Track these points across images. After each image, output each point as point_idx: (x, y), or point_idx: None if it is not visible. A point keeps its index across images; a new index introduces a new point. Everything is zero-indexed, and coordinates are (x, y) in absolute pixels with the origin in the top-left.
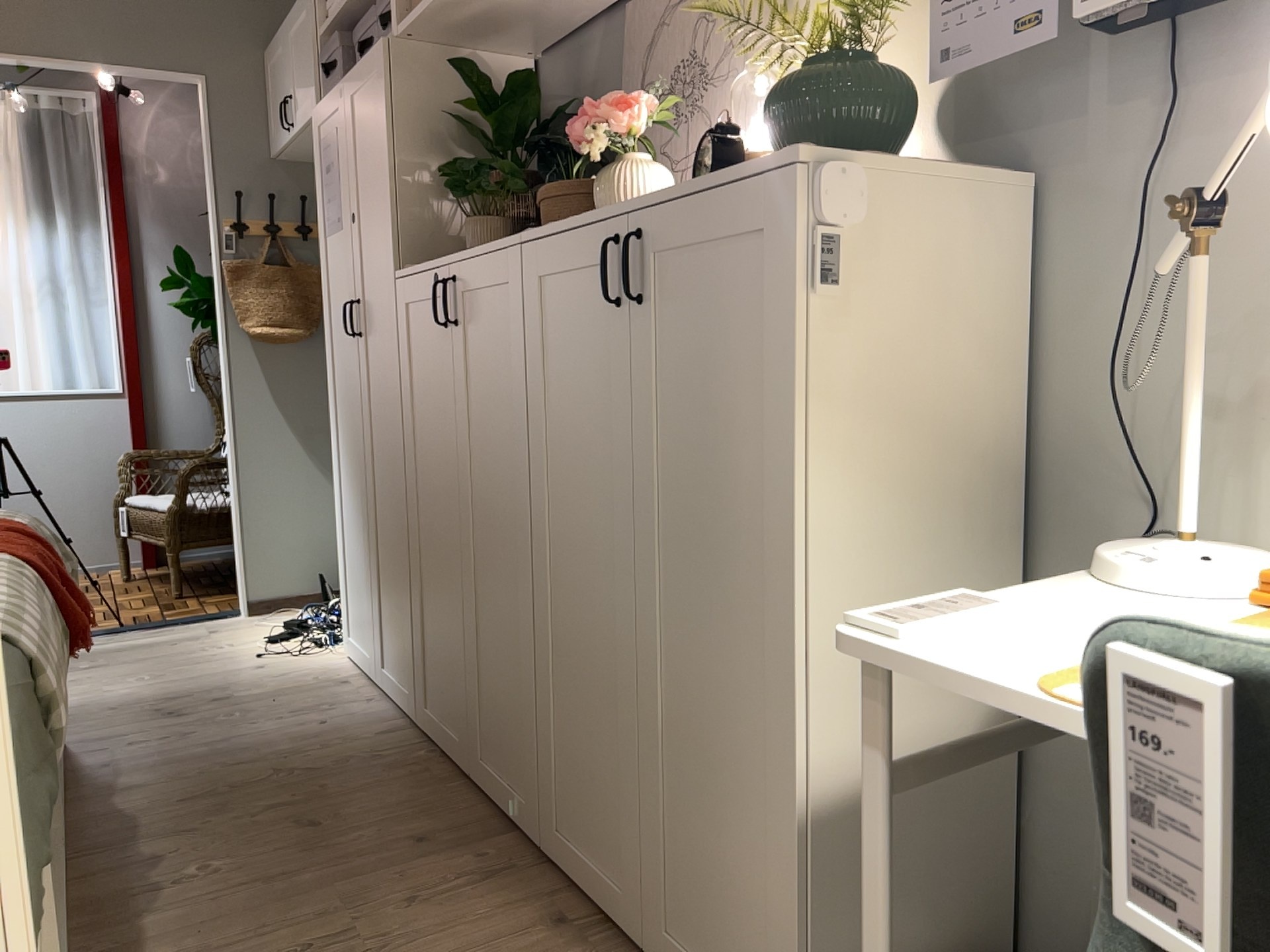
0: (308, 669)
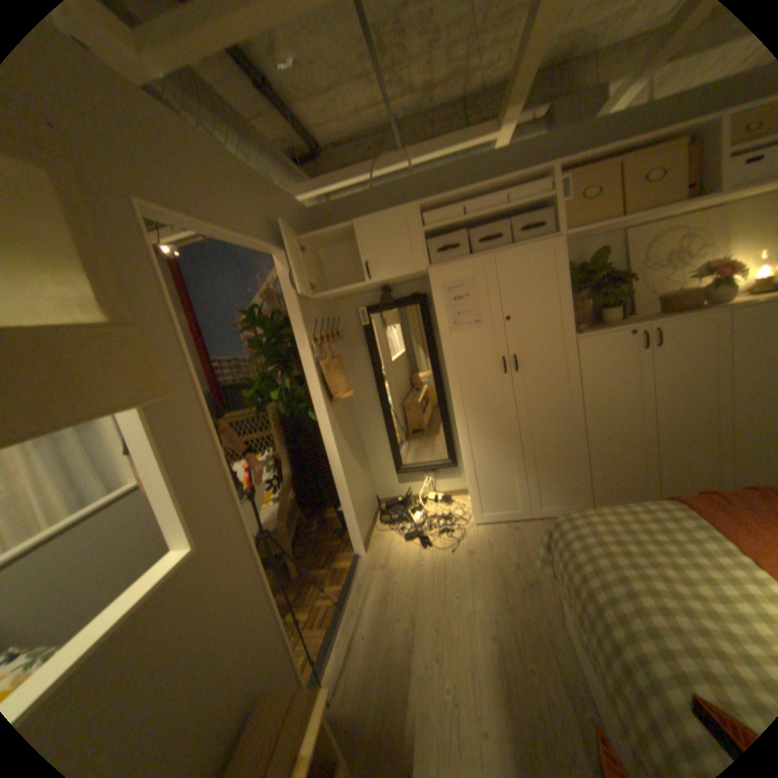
0: (486, 538)
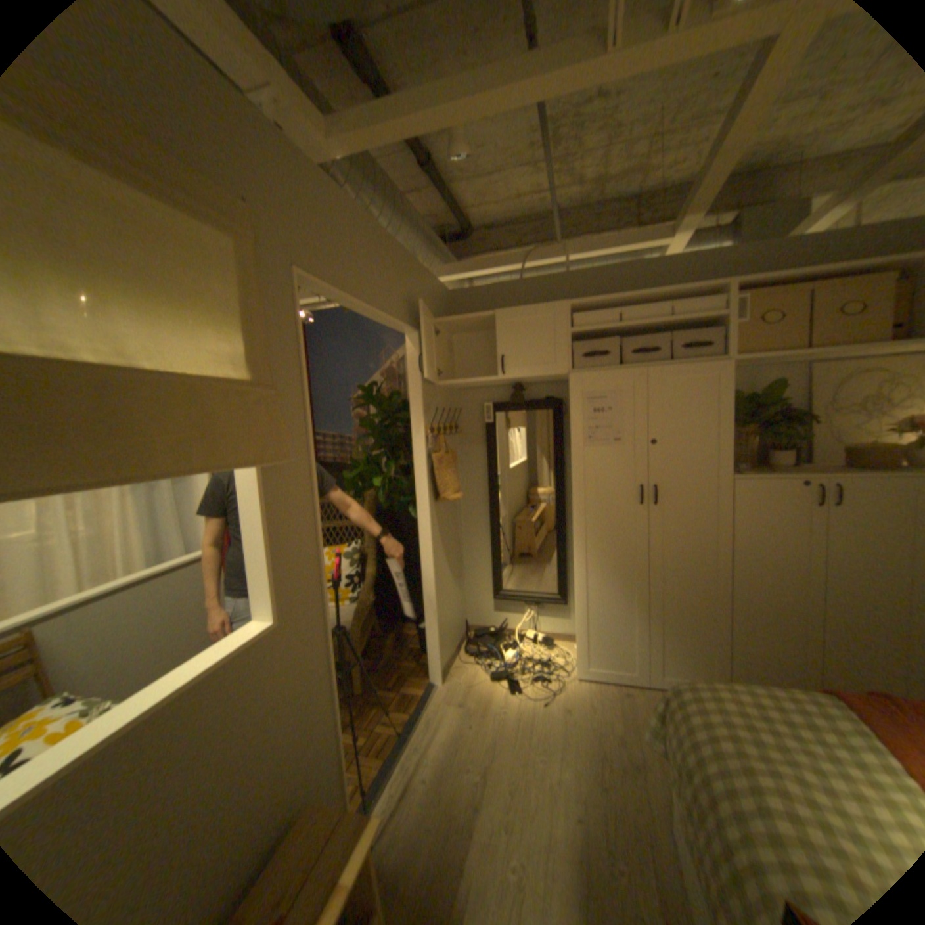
0: (589, 700)
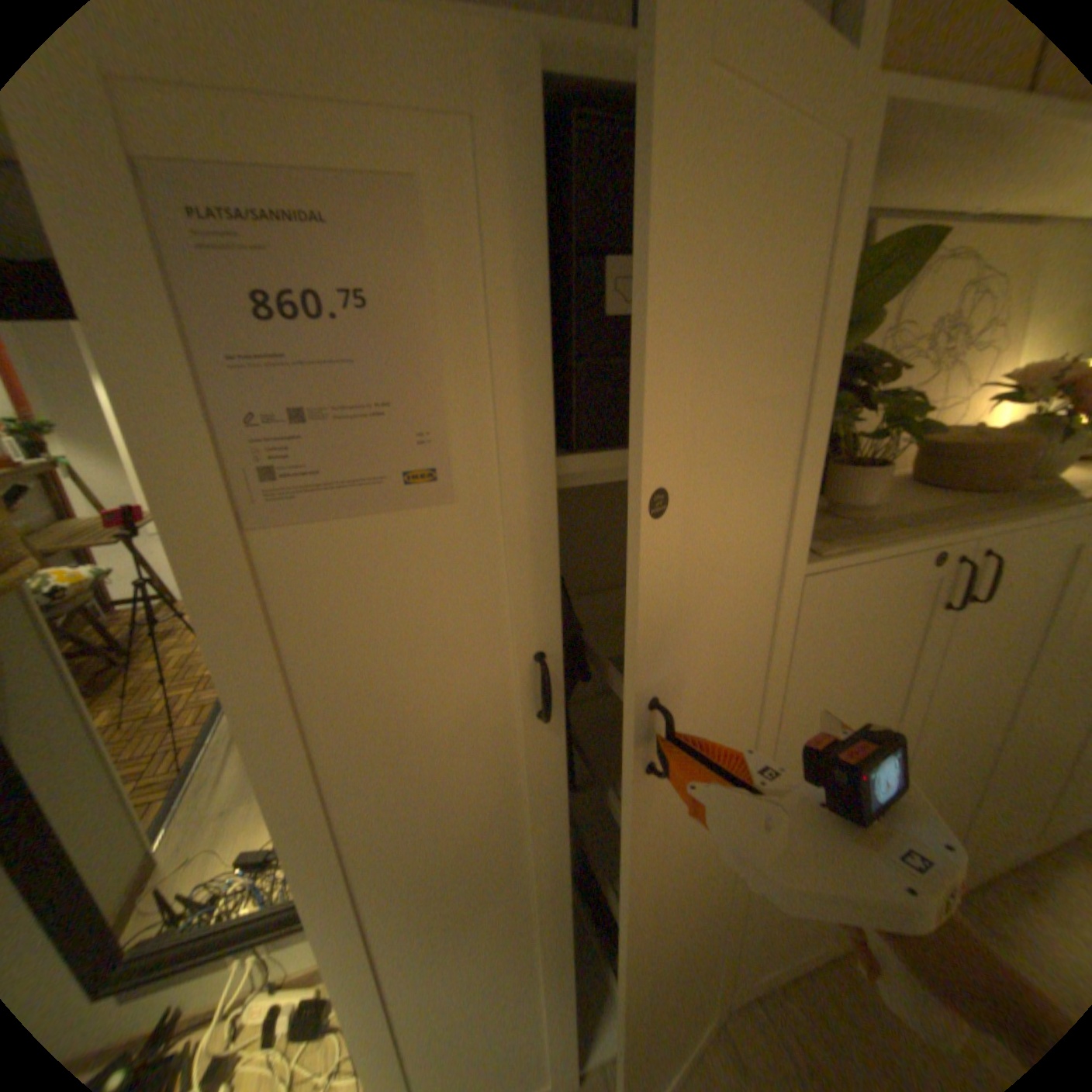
0: None
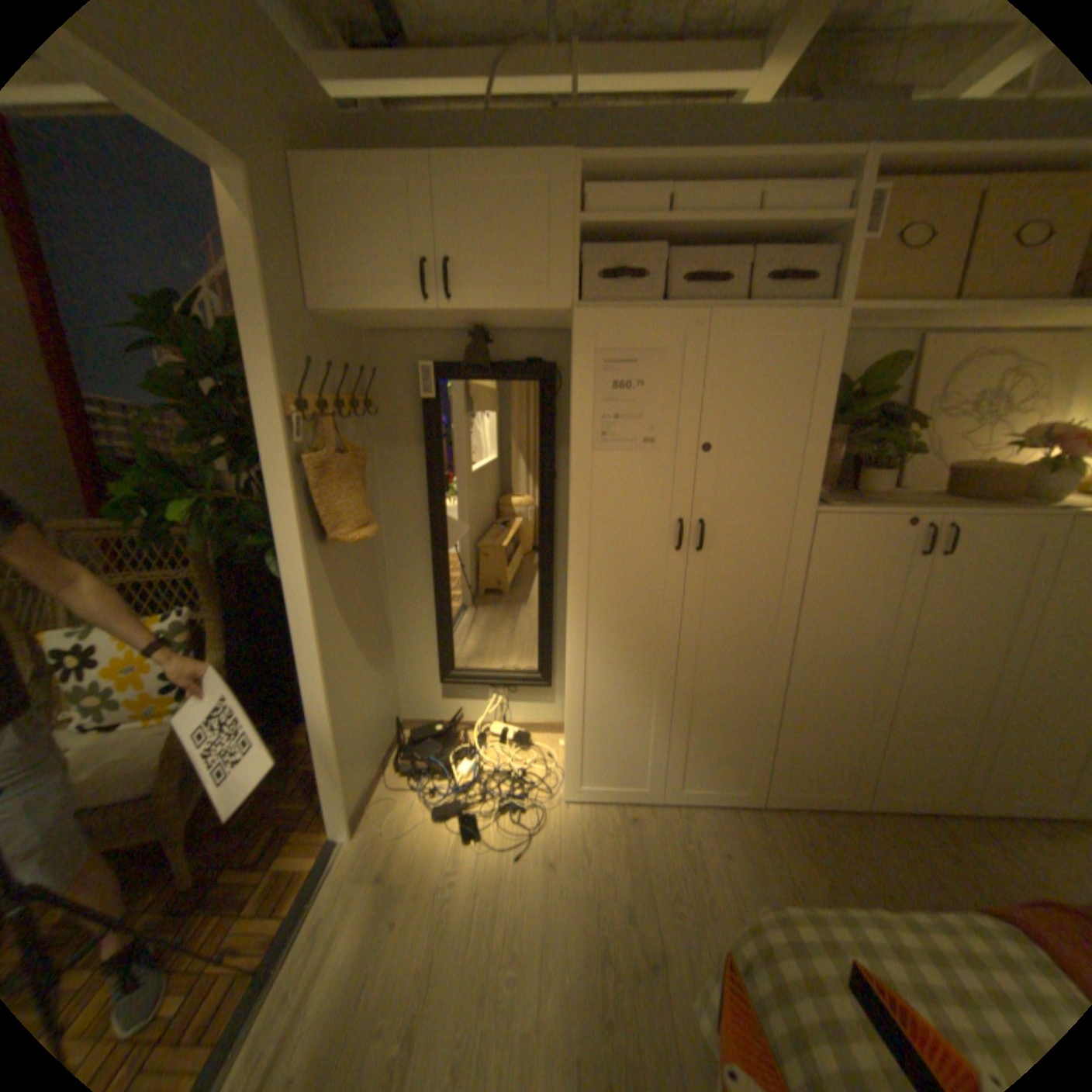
0: (581, 836)
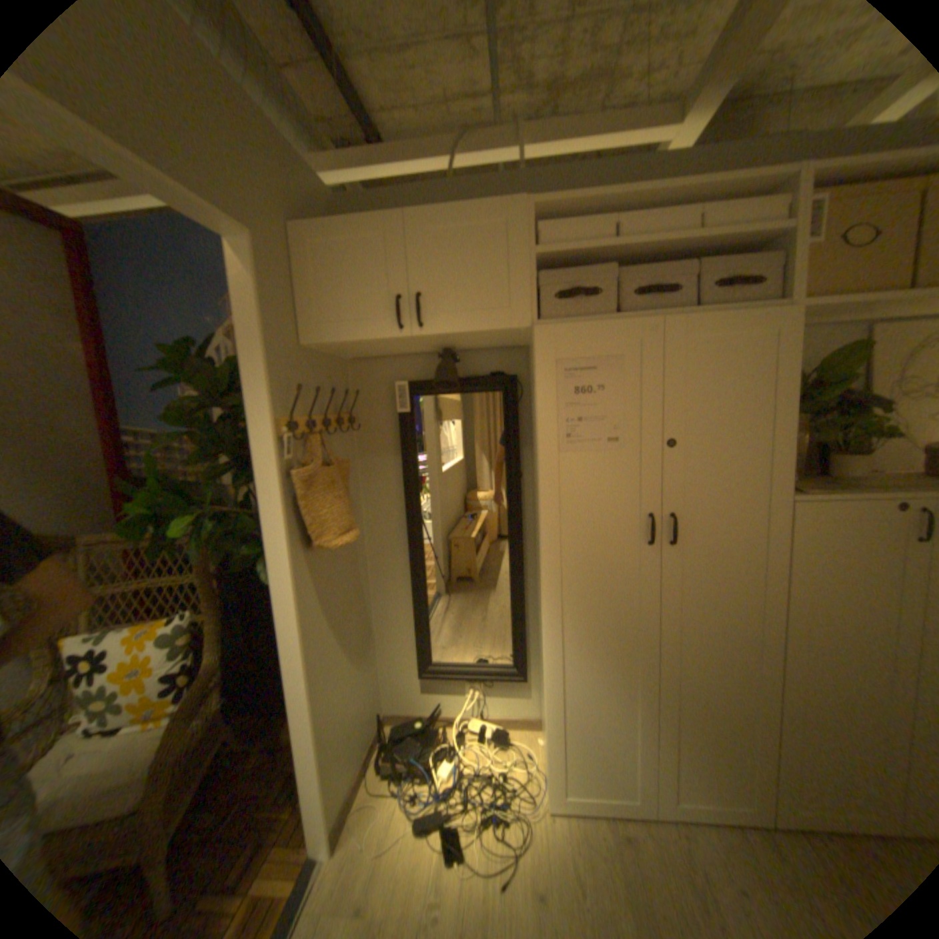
0: (571, 858)
